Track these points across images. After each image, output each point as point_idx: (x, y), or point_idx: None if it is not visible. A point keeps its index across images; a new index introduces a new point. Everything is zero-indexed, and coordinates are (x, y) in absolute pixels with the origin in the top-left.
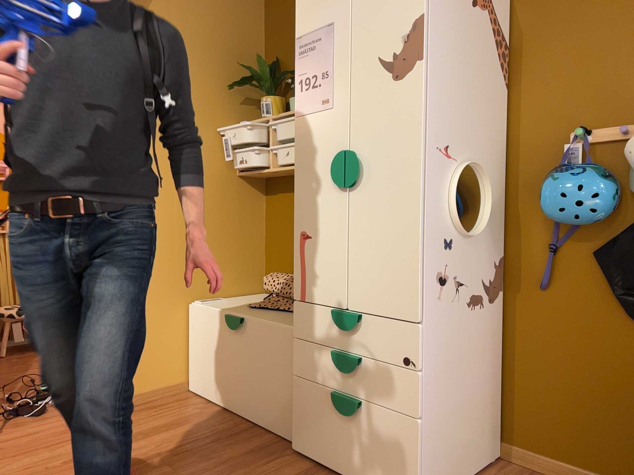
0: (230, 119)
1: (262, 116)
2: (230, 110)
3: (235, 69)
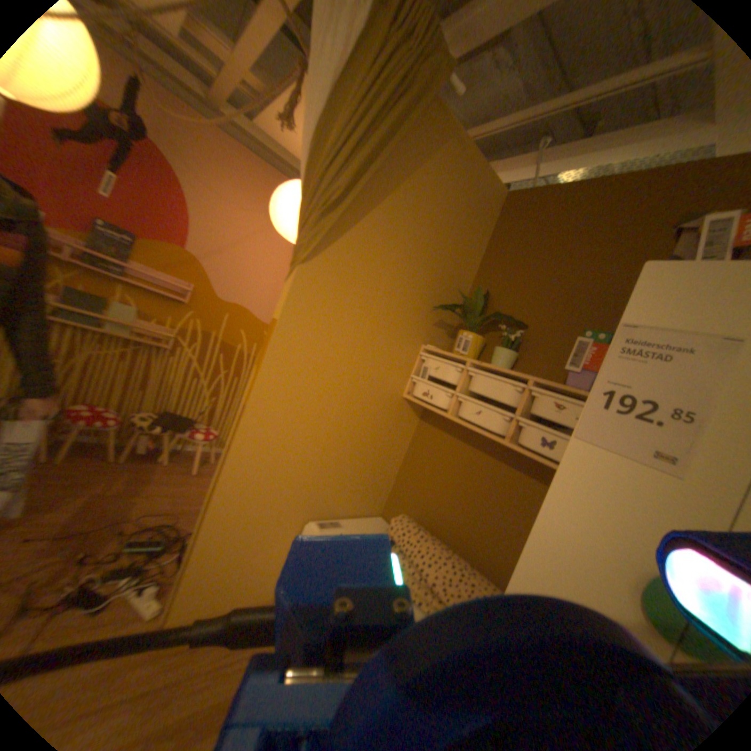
0: (419, 339)
1: (455, 349)
2: (422, 330)
3: (443, 288)
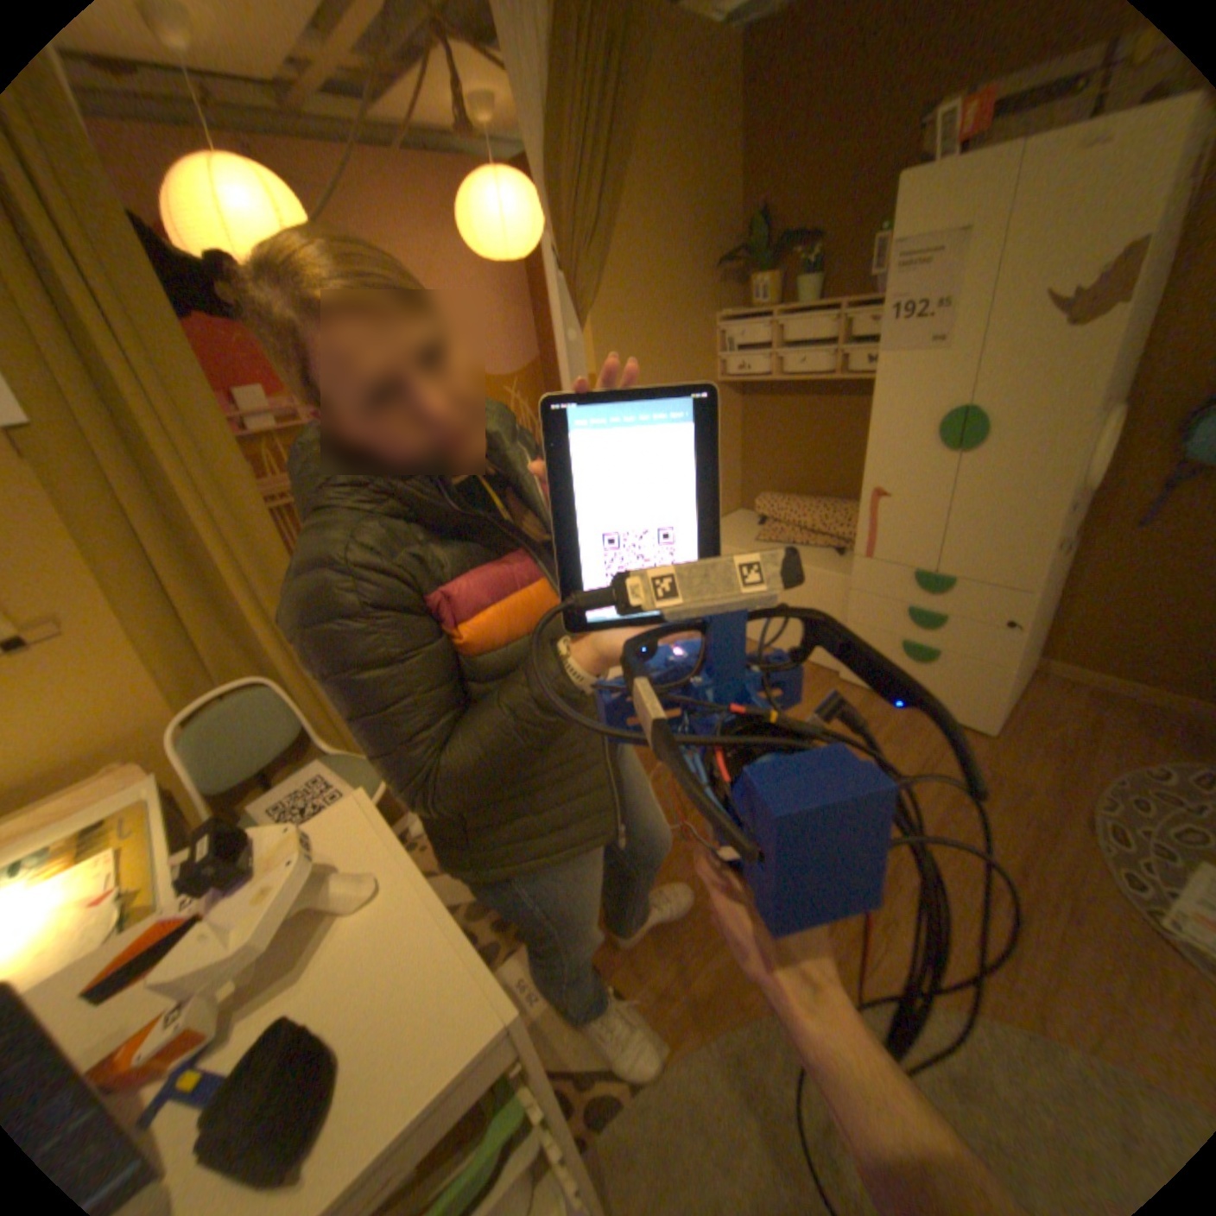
0: (709, 309)
1: (753, 301)
2: (709, 297)
3: (712, 232)
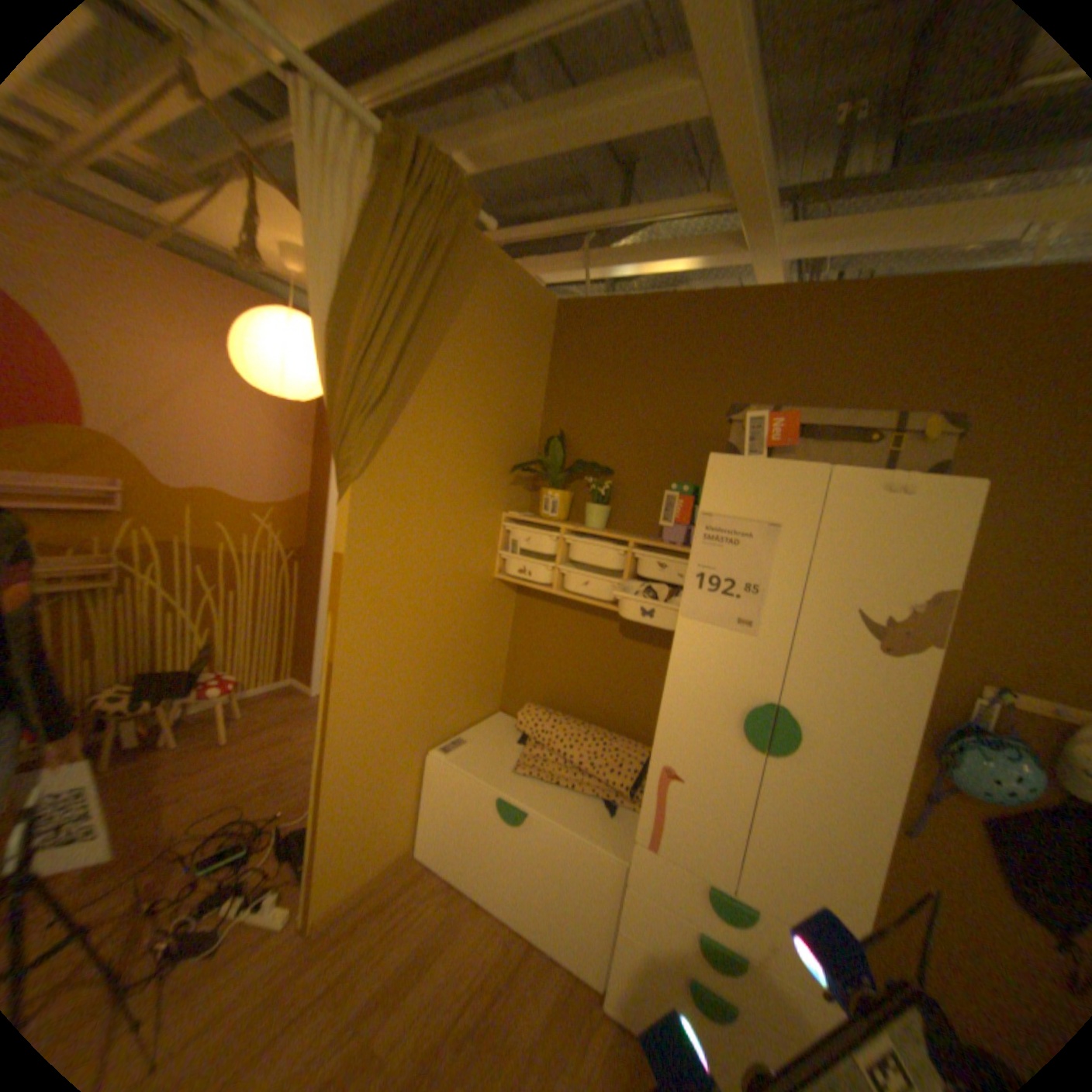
0: (499, 508)
1: (543, 513)
2: (501, 497)
3: (512, 441)
